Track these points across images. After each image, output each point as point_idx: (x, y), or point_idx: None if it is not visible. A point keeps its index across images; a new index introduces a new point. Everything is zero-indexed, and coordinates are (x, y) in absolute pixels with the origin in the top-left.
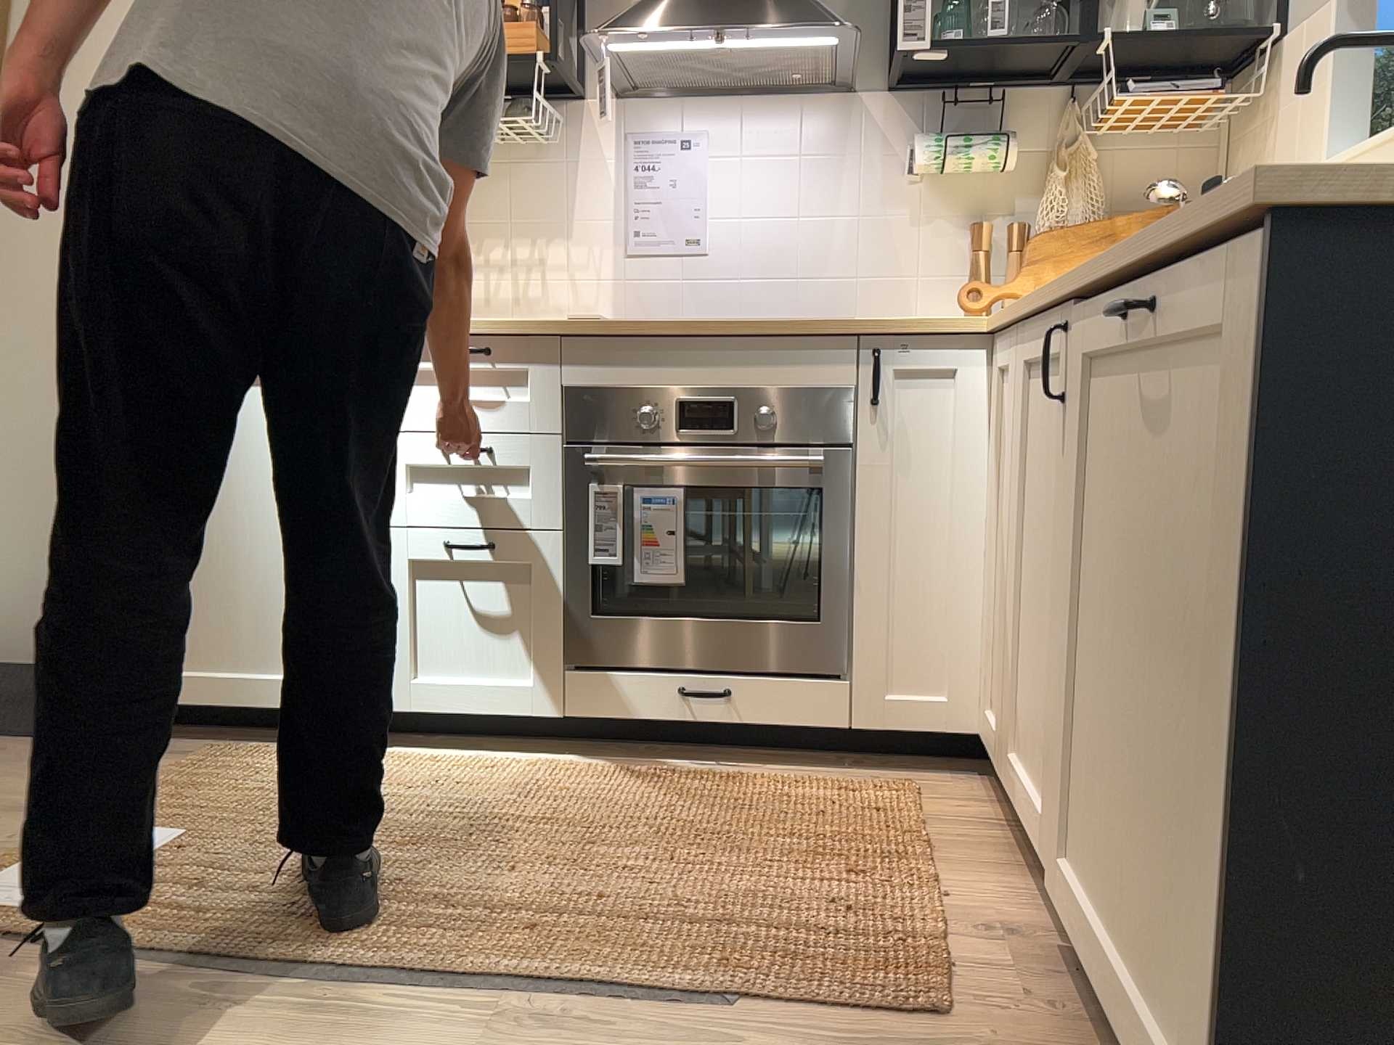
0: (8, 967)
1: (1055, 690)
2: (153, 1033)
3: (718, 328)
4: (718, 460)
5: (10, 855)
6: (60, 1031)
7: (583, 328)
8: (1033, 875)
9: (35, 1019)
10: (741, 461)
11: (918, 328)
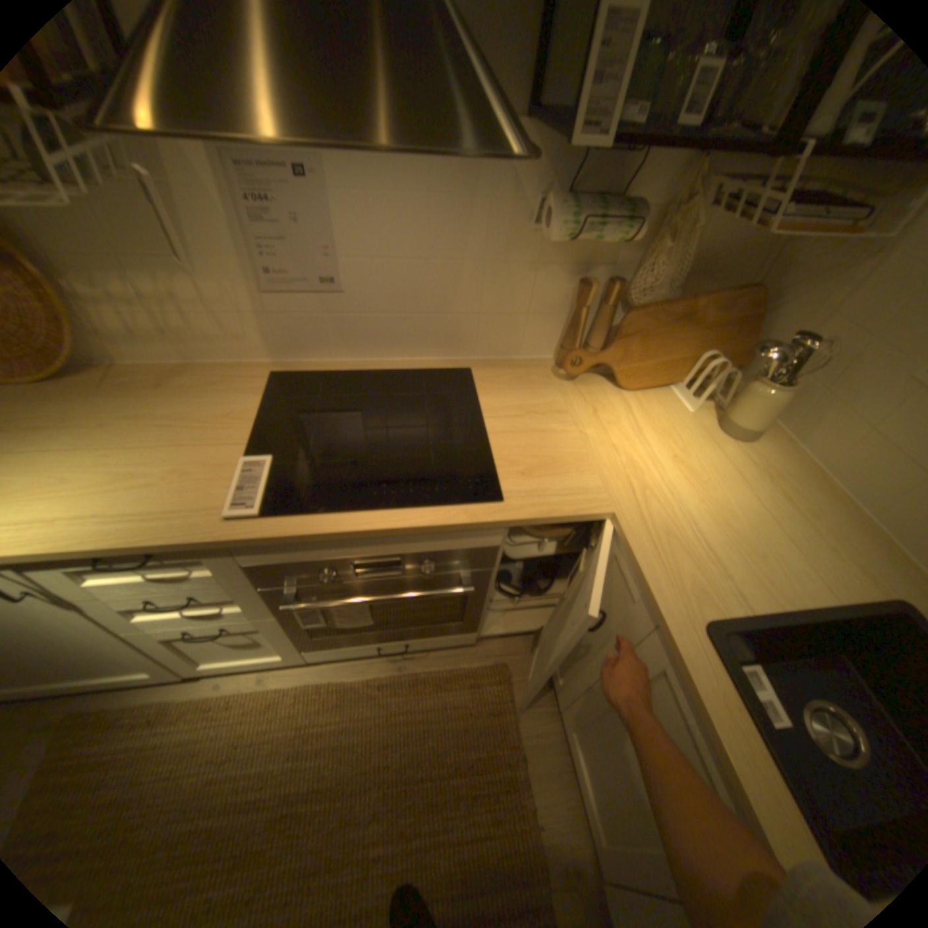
0: None
1: (621, 817)
2: None
3: (380, 533)
4: (390, 598)
5: None
6: None
7: (244, 542)
8: (572, 777)
9: None
10: (408, 596)
11: (555, 520)
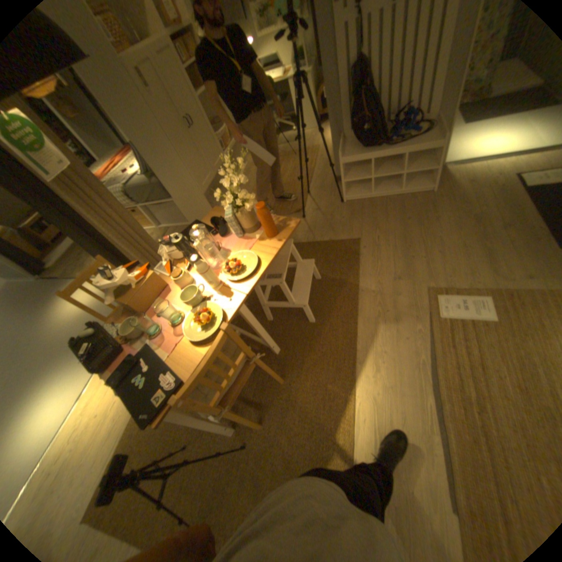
0: (425, 318)
1: None
2: (411, 357)
3: None
4: None
5: (474, 286)
6: (407, 340)
7: None
8: None
9: (410, 333)
10: None
11: None
